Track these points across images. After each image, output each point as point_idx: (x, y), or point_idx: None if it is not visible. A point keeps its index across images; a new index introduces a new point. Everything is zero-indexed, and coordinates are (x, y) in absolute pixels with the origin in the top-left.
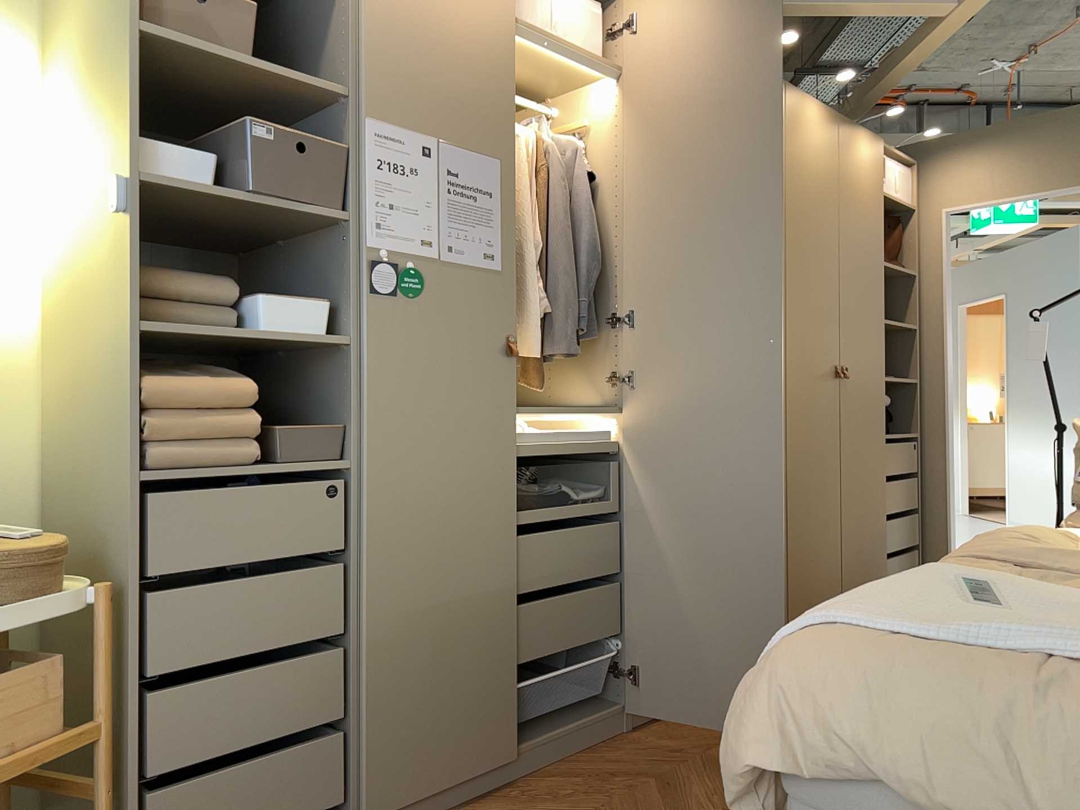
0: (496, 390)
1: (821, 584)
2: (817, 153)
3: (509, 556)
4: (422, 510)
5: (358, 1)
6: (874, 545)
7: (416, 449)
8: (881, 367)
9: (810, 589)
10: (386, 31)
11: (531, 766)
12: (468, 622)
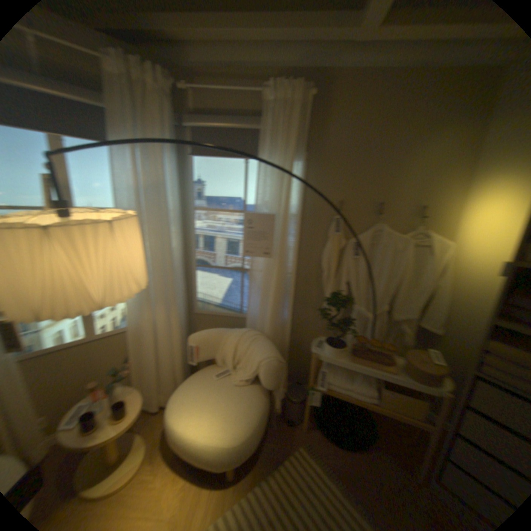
0: None
1: None
2: None
3: None
4: None
5: None
6: None
7: None
8: None
9: None
10: None
11: None
12: None
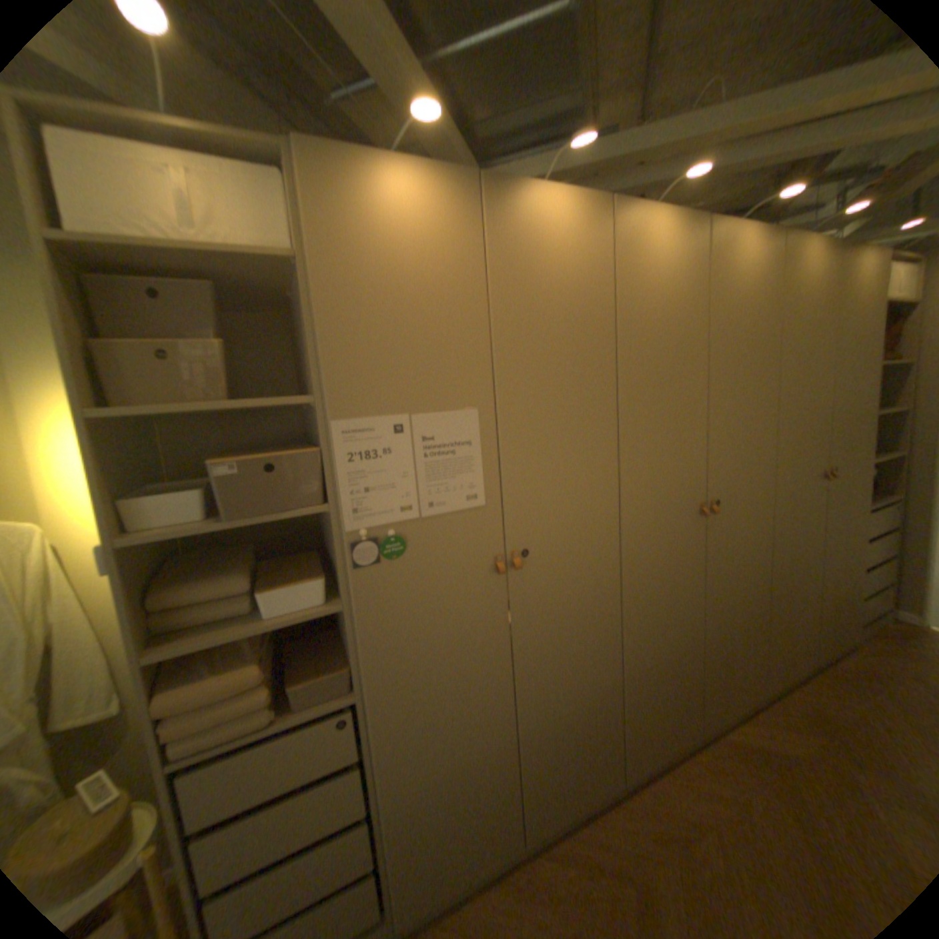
0: (486, 603)
1: (797, 646)
2: (815, 288)
3: (509, 720)
4: (424, 715)
5: (310, 311)
6: (850, 601)
7: (414, 673)
8: (868, 458)
9: (787, 652)
10: (342, 331)
11: (538, 845)
12: (473, 777)
